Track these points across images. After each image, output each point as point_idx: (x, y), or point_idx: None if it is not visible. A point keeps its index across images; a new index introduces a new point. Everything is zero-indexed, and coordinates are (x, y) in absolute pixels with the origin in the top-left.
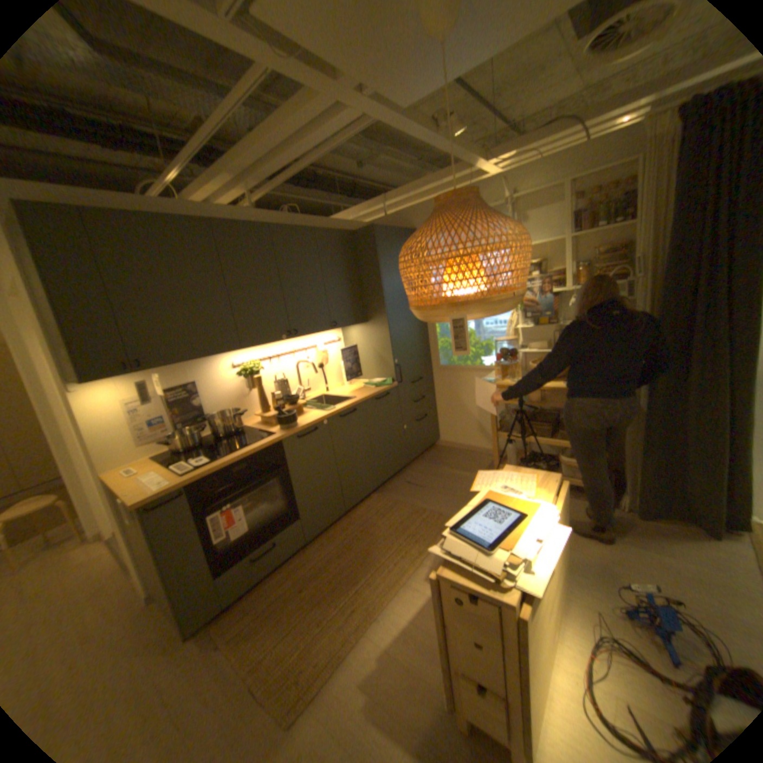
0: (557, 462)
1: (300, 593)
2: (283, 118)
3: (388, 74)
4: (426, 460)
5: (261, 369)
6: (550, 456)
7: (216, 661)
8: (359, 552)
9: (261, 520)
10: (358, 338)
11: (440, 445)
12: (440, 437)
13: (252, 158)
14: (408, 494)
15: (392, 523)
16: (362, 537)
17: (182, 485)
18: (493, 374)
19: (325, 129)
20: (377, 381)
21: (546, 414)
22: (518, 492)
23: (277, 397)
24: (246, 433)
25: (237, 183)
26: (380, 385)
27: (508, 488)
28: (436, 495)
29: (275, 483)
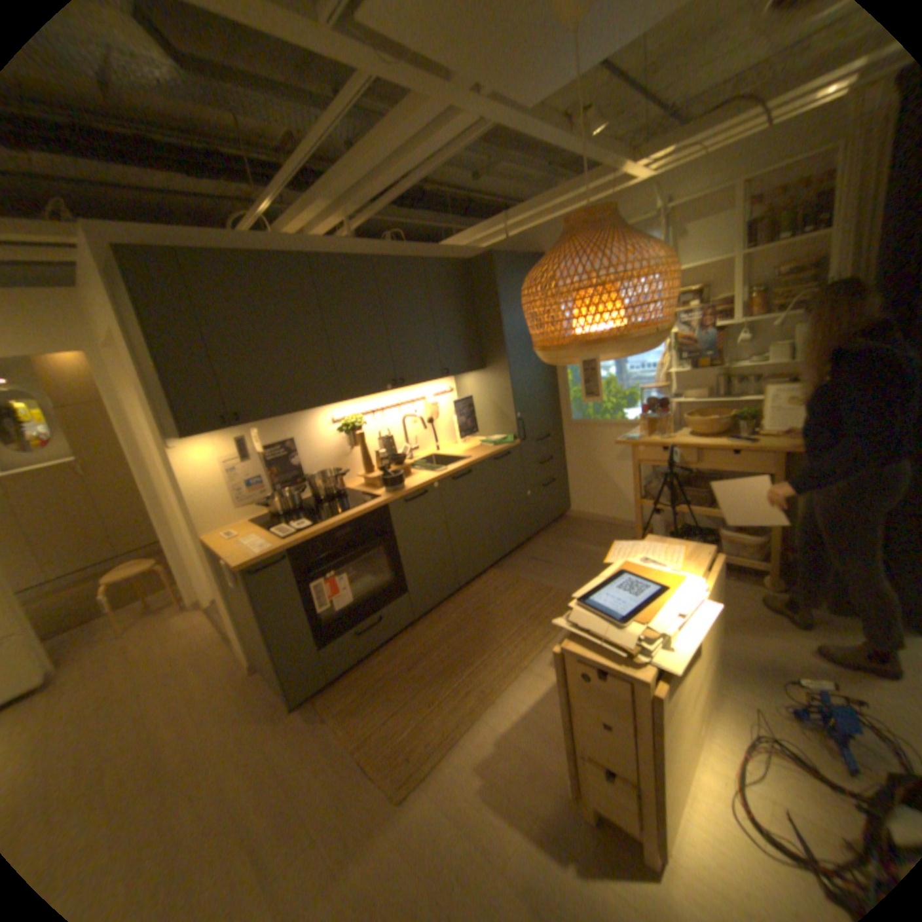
0: (717, 537)
1: (409, 671)
2: (388, 130)
3: (511, 70)
4: (554, 533)
5: (364, 424)
6: (709, 530)
7: (323, 733)
8: (474, 631)
9: (367, 591)
10: (473, 388)
11: (571, 515)
12: (572, 506)
13: (352, 178)
14: (531, 571)
15: (513, 602)
16: (478, 616)
17: (285, 547)
18: (638, 429)
19: (435, 138)
20: (495, 439)
21: (705, 478)
22: (662, 565)
23: (381, 455)
24: (349, 496)
25: (335, 209)
26: (499, 443)
27: (650, 561)
28: (565, 572)
29: (381, 551)
